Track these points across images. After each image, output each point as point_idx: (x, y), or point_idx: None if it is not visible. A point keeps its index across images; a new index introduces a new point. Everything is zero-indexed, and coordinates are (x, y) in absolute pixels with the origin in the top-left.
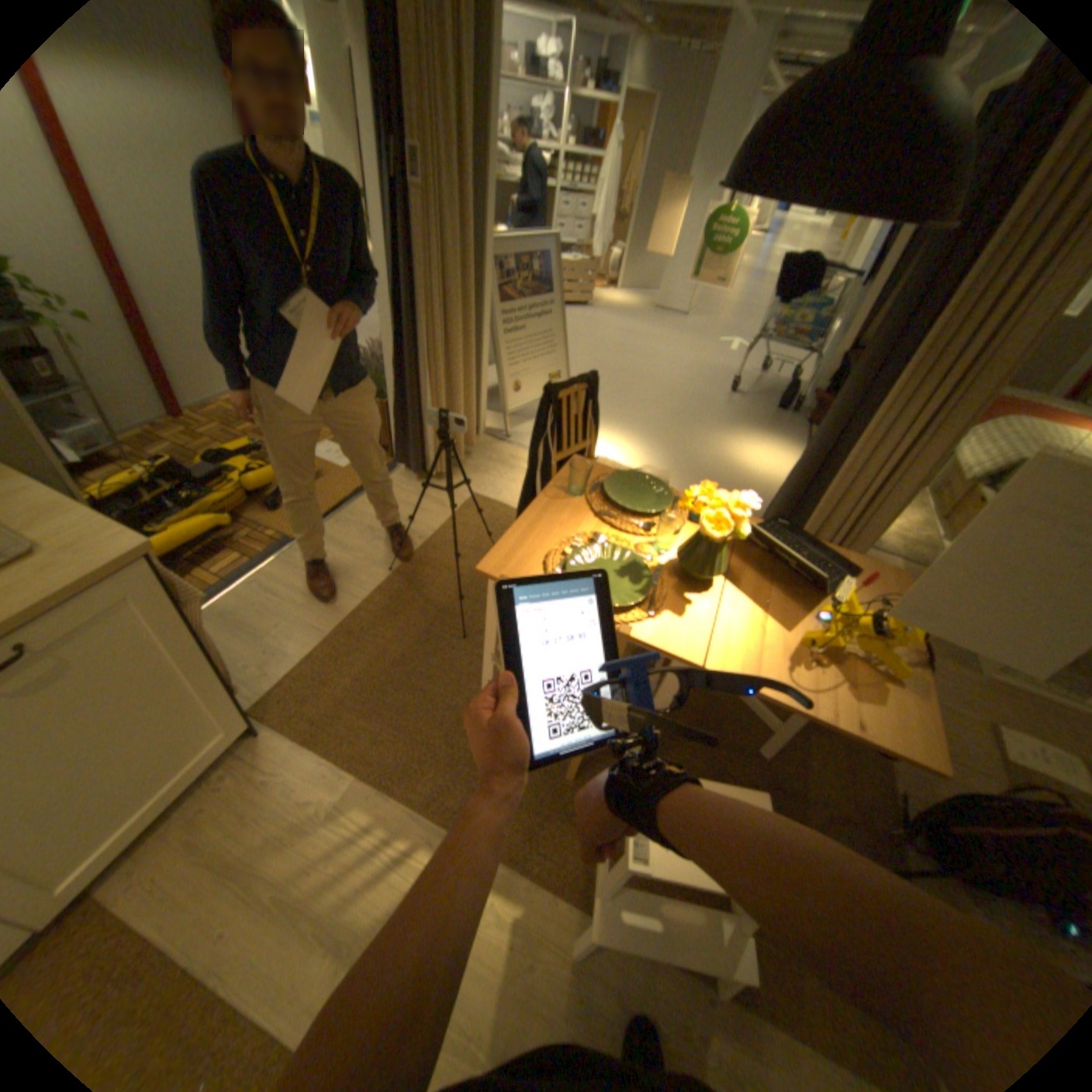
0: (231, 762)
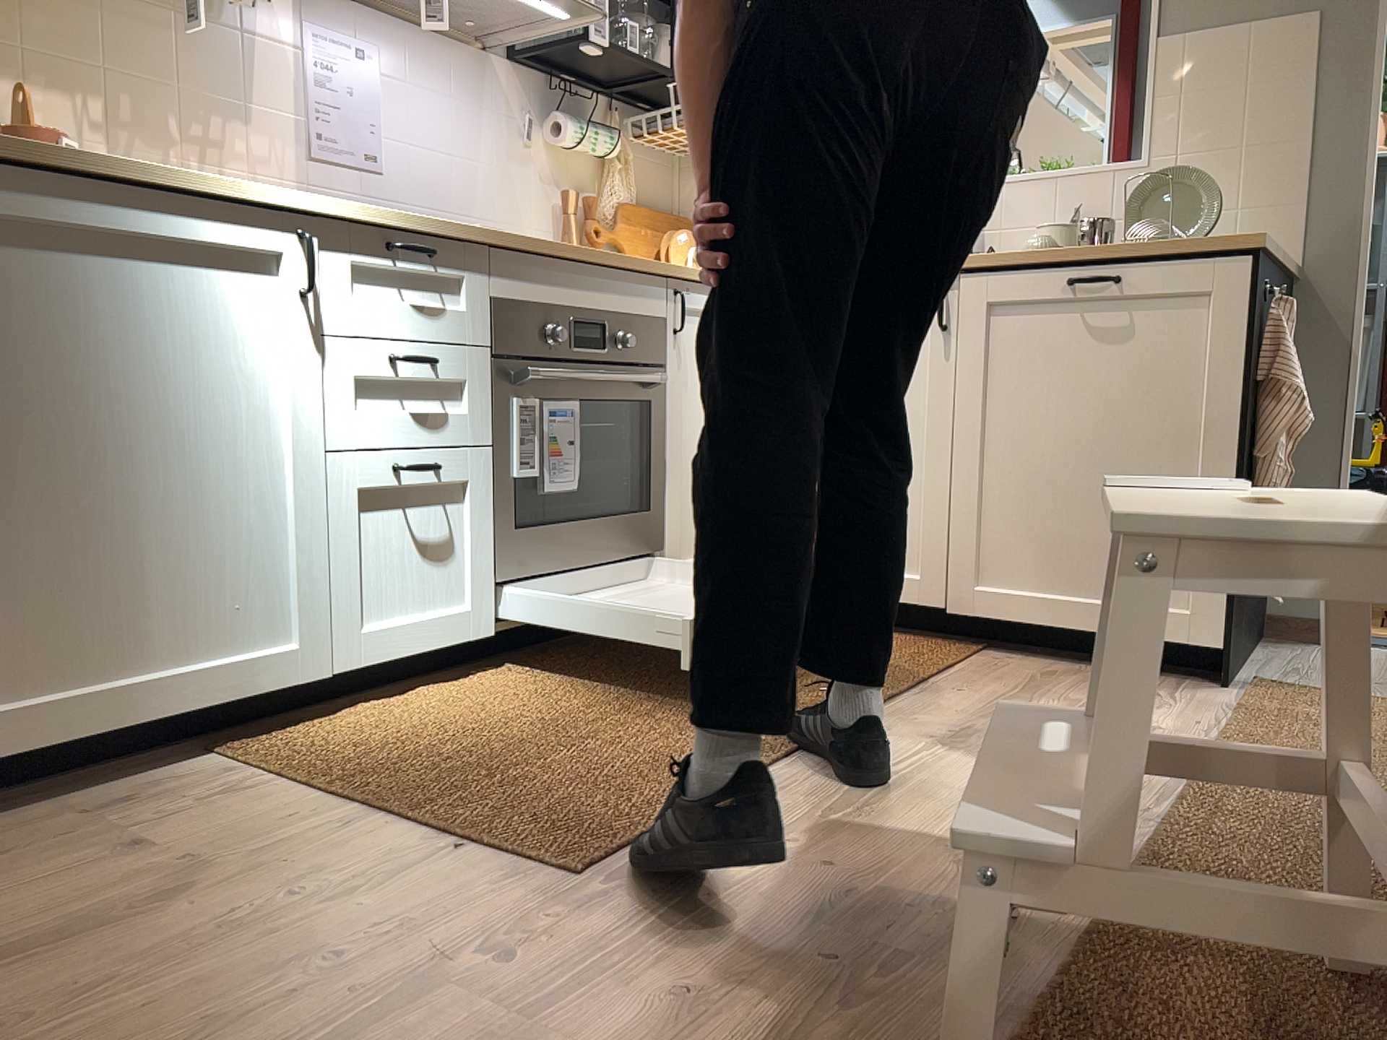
0: (1173, 679)
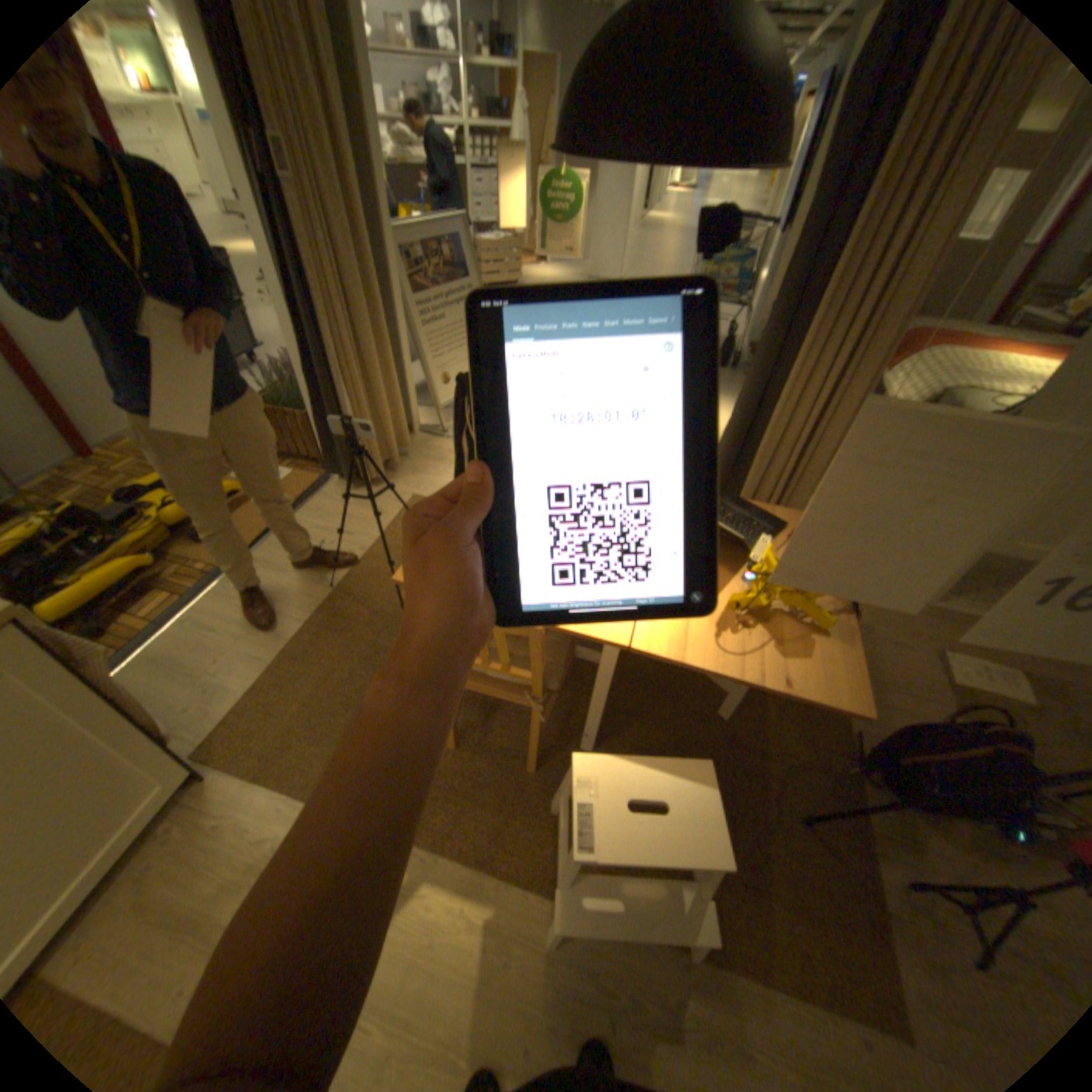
0: (178, 810)
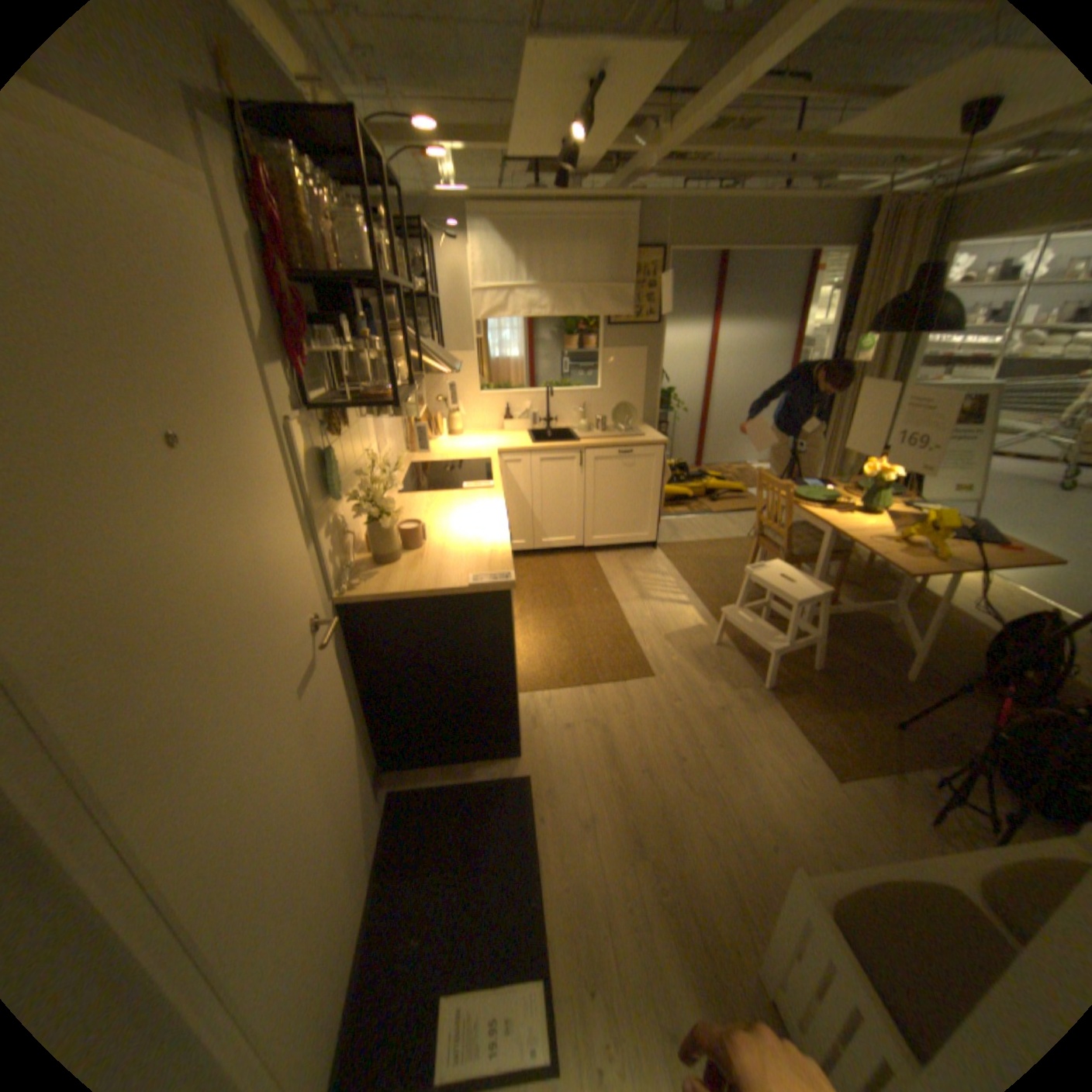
0: (644, 551)
